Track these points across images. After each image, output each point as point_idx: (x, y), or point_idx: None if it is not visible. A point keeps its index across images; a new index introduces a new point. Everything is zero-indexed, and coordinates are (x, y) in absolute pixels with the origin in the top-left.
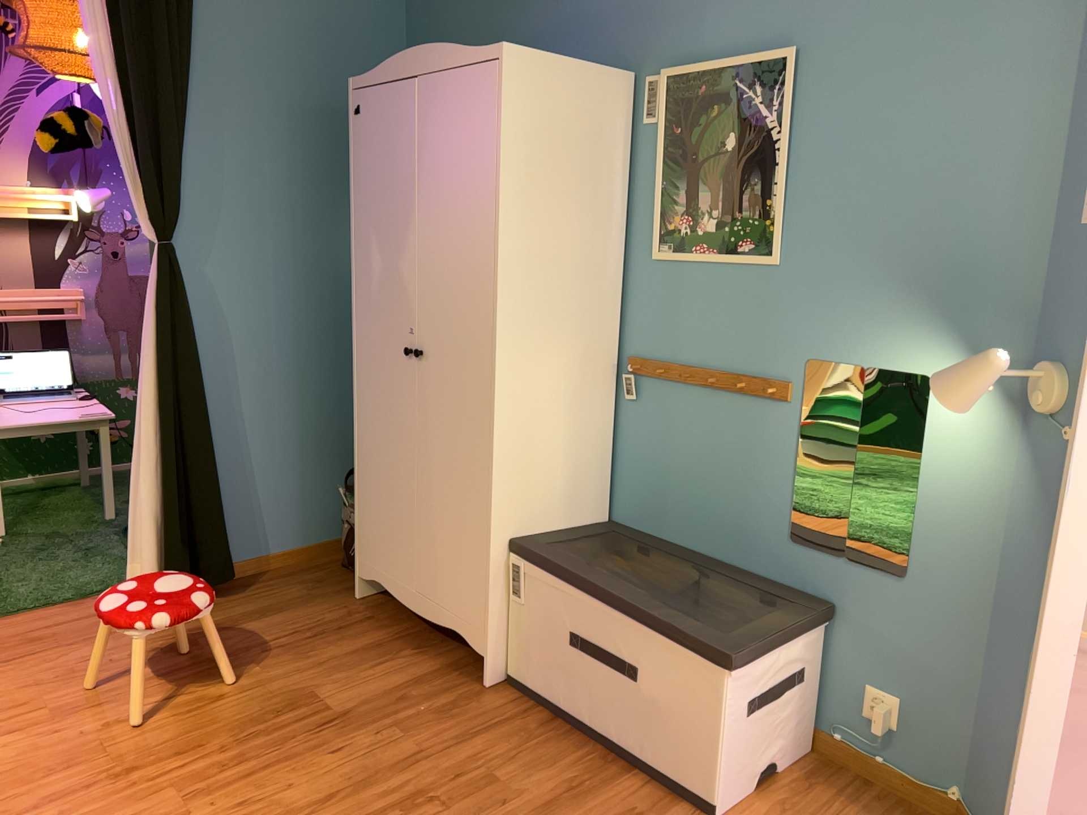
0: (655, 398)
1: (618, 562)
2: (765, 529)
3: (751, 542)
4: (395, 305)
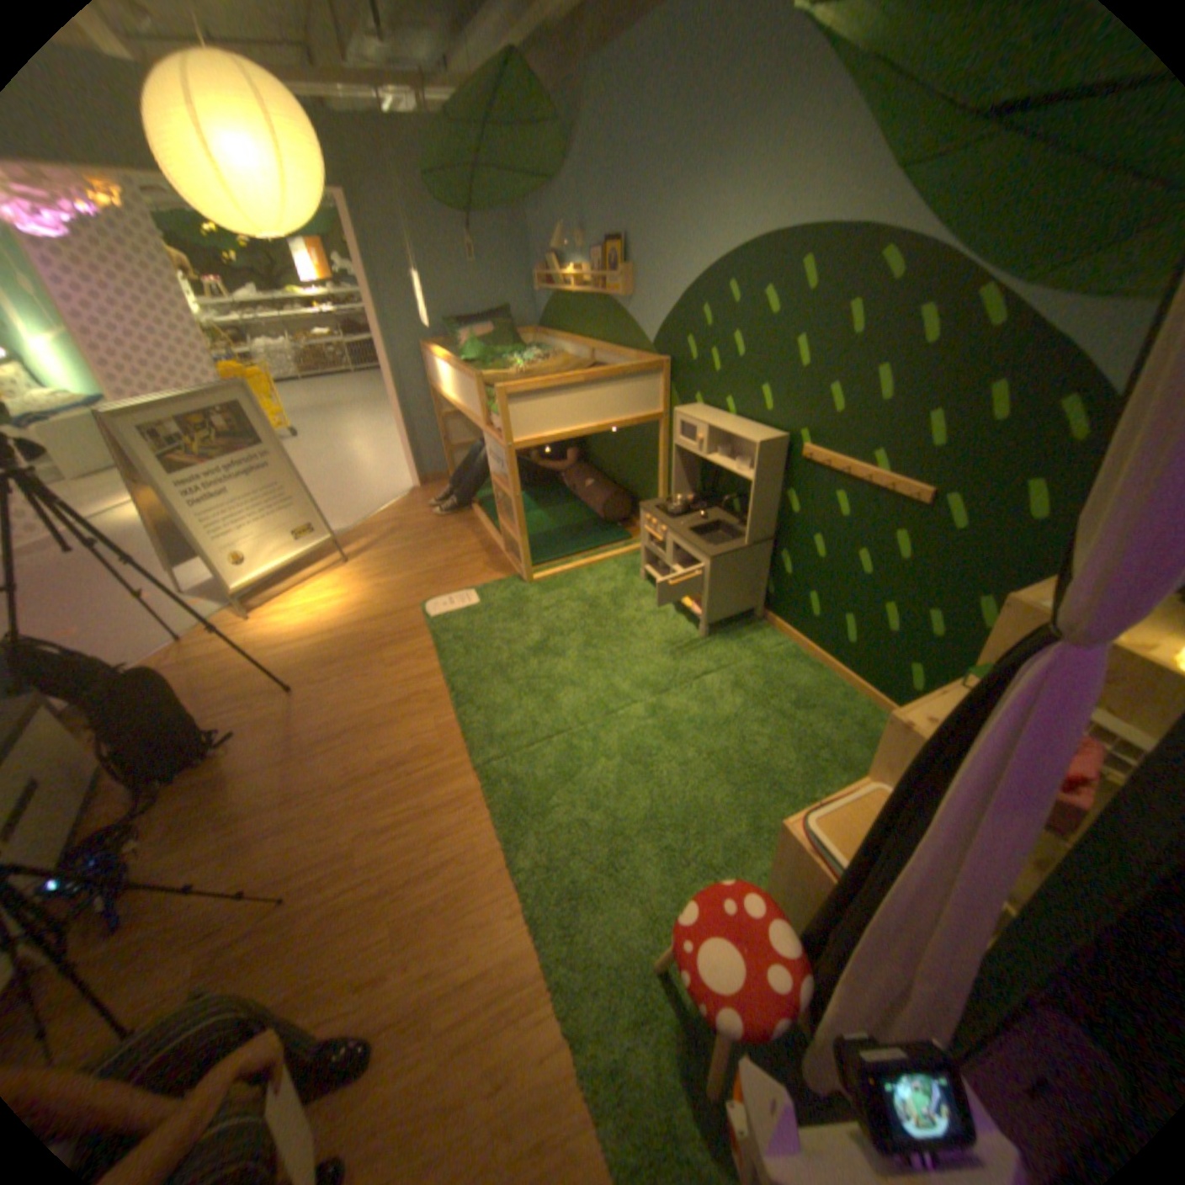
0: None
1: None
2: None
3: None
4: None
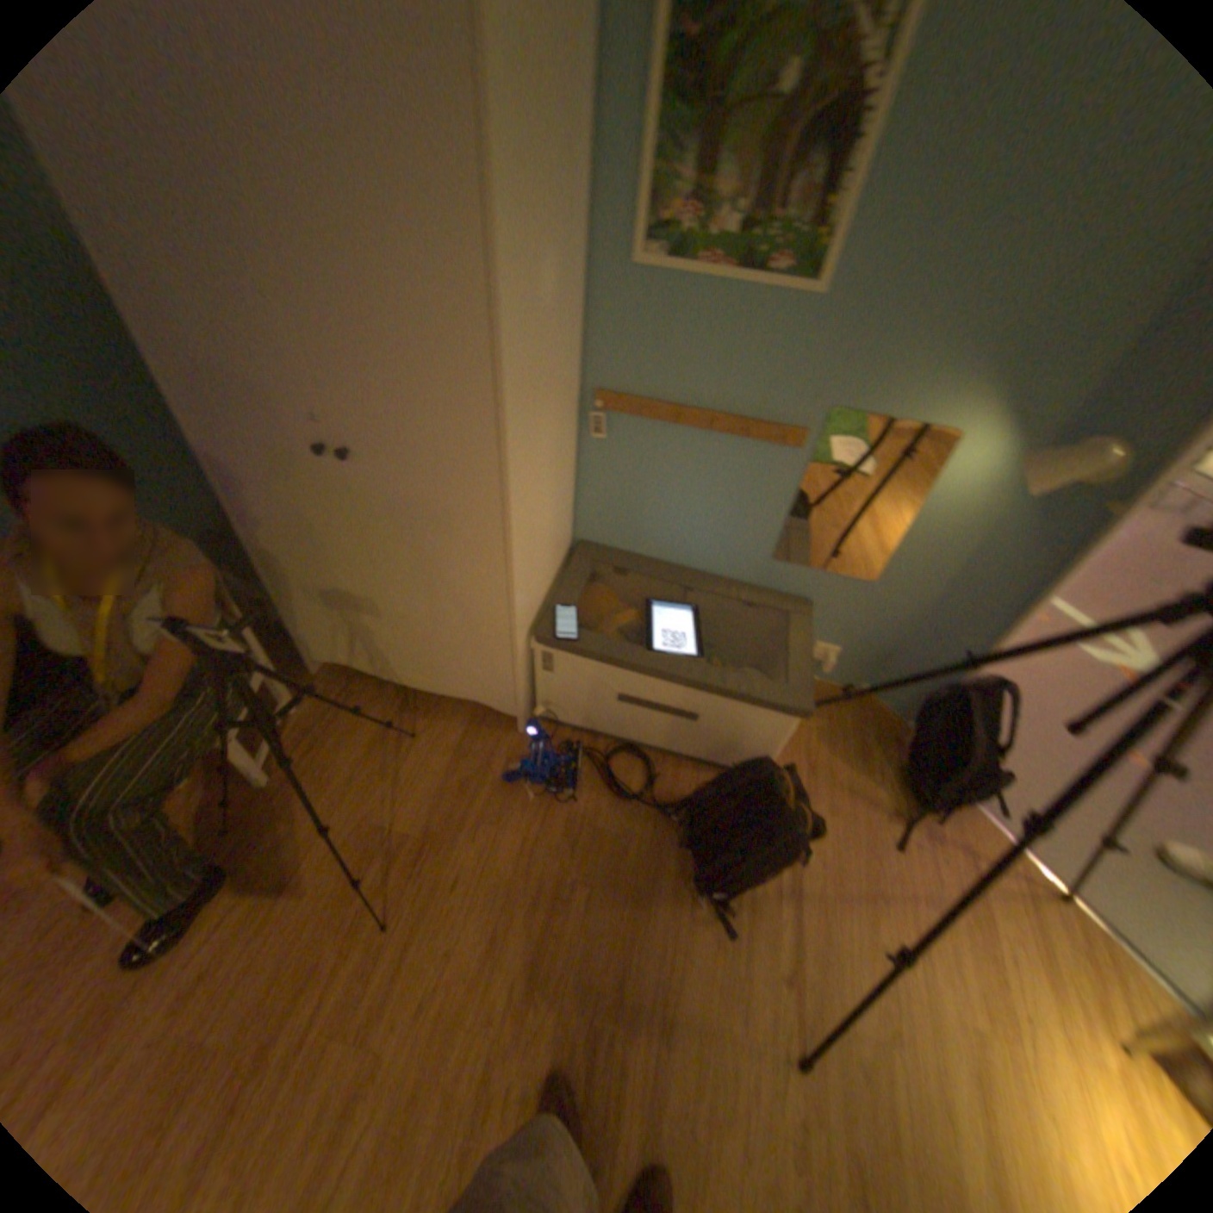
0: (628, 438)
1: (616, 604)
2: (747, 552)
3: (731, 562)
4: (266, 378)
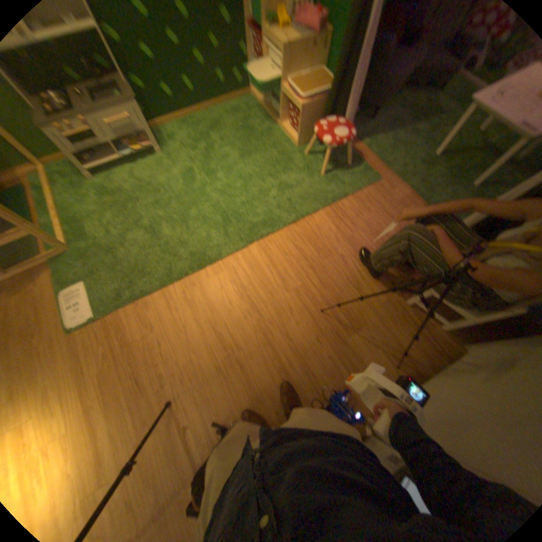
0: None
1: None
2: None
3: None
4: None
